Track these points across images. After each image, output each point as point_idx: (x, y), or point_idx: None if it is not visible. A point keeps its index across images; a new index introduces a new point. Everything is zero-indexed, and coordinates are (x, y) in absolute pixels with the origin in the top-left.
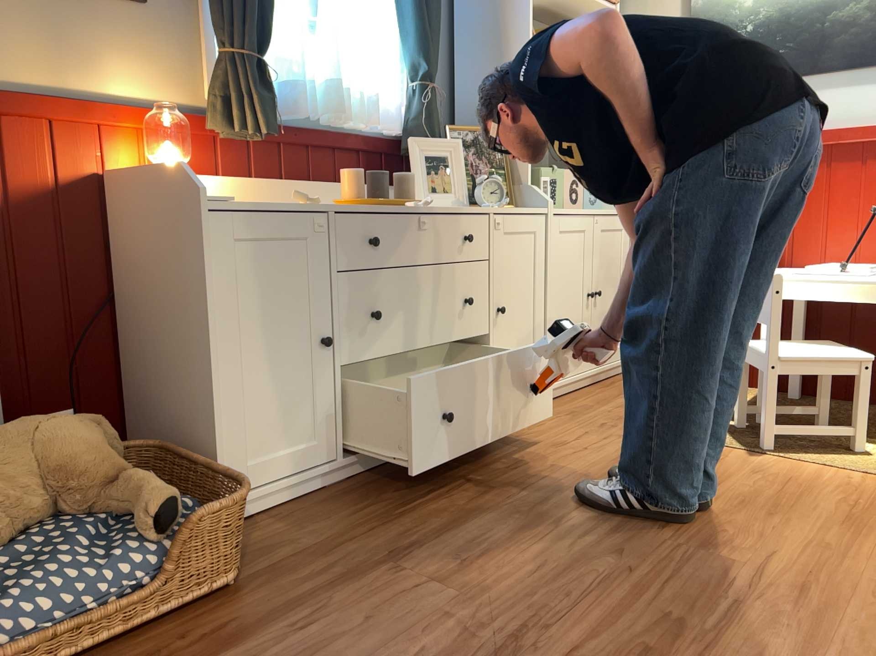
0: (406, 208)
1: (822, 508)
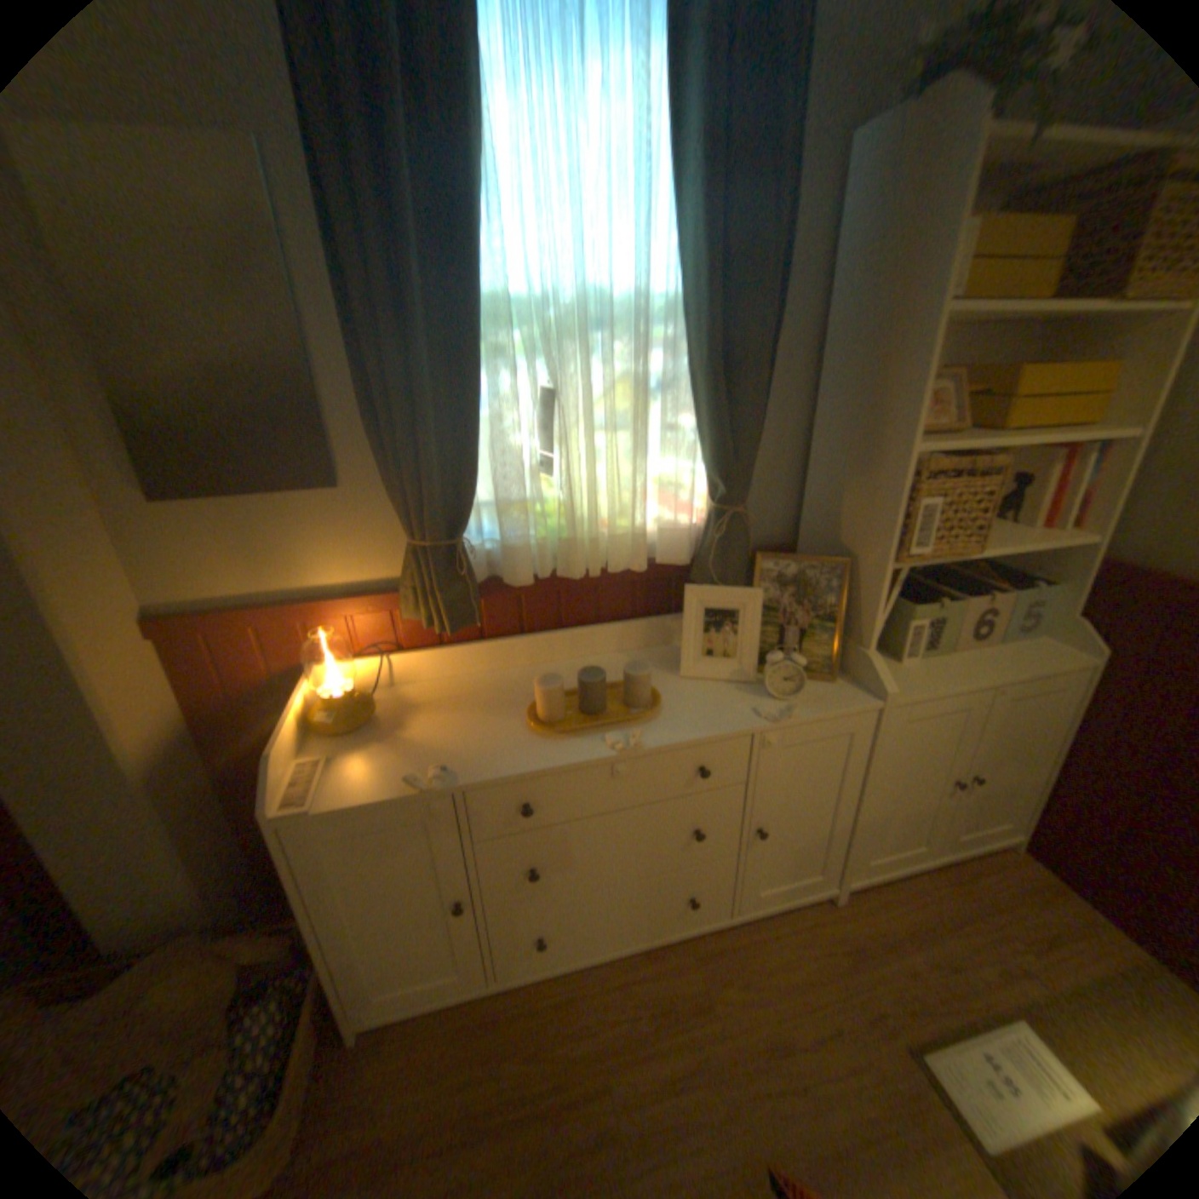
0: (596, 755)
1: None
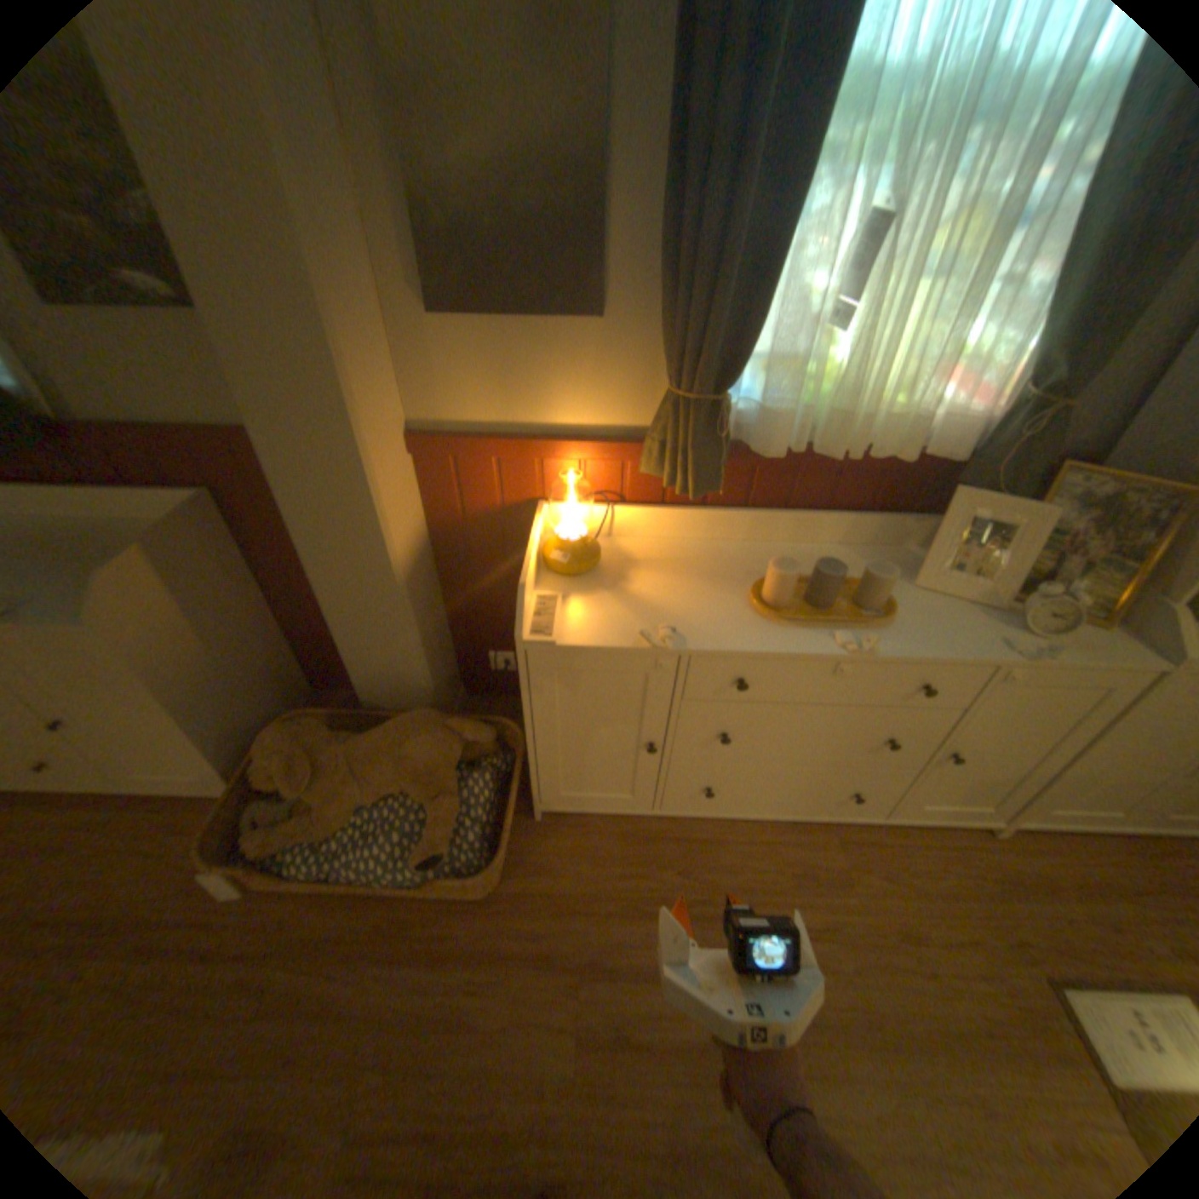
0: (823, 650)
1: None
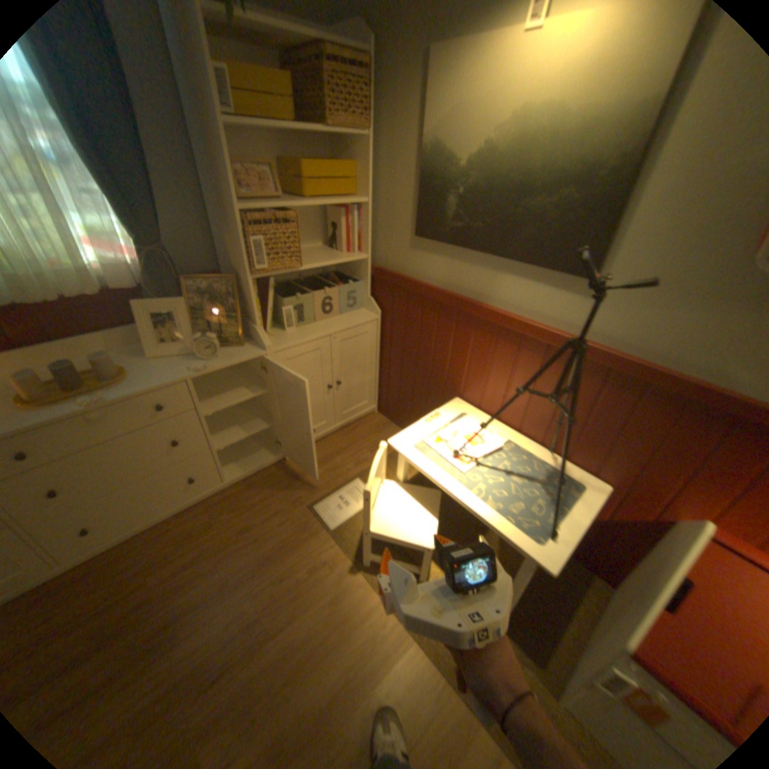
0: (68, 412)
1: (327, 679)
